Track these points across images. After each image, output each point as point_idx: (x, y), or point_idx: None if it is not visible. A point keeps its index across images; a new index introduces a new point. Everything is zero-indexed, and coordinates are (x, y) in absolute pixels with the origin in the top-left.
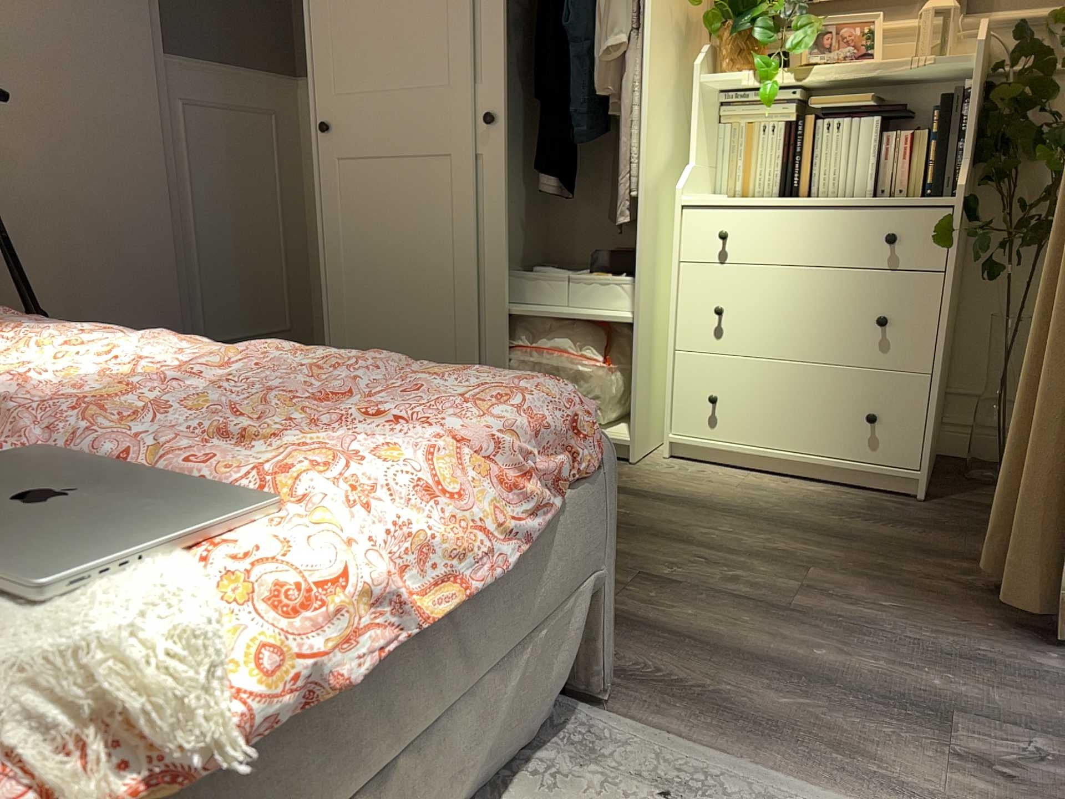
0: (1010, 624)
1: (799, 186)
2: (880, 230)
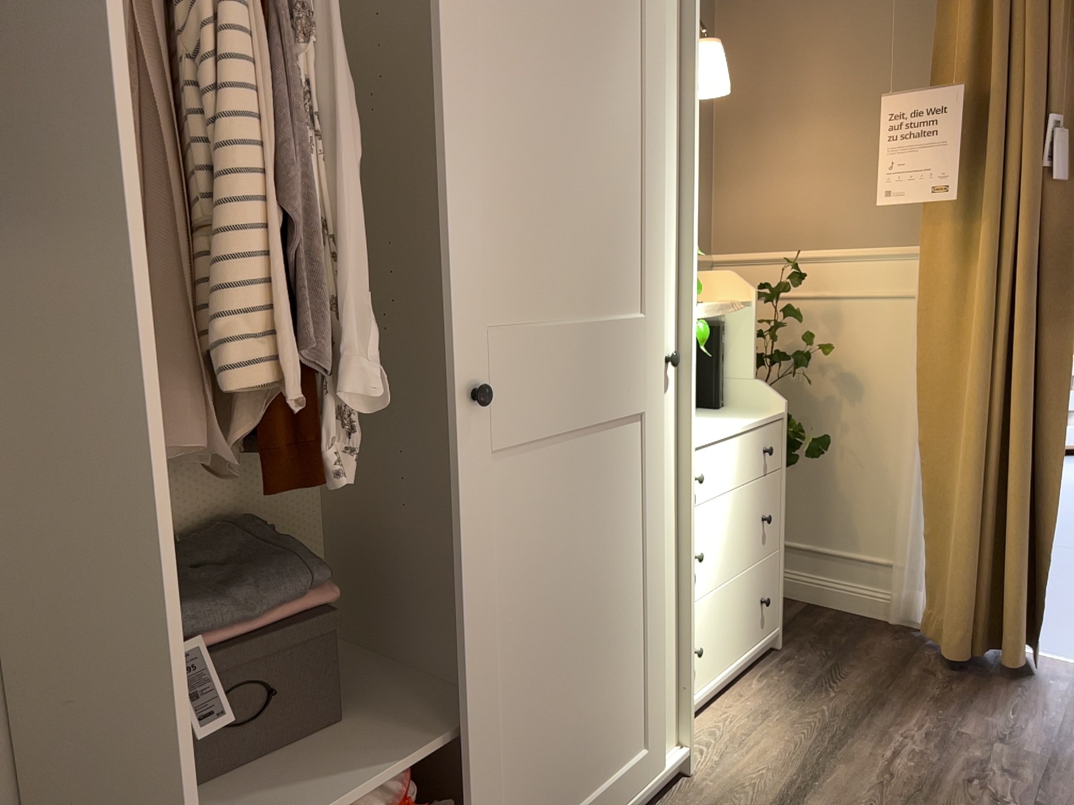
0: (999, 681)
1: None
2: (761, 444)
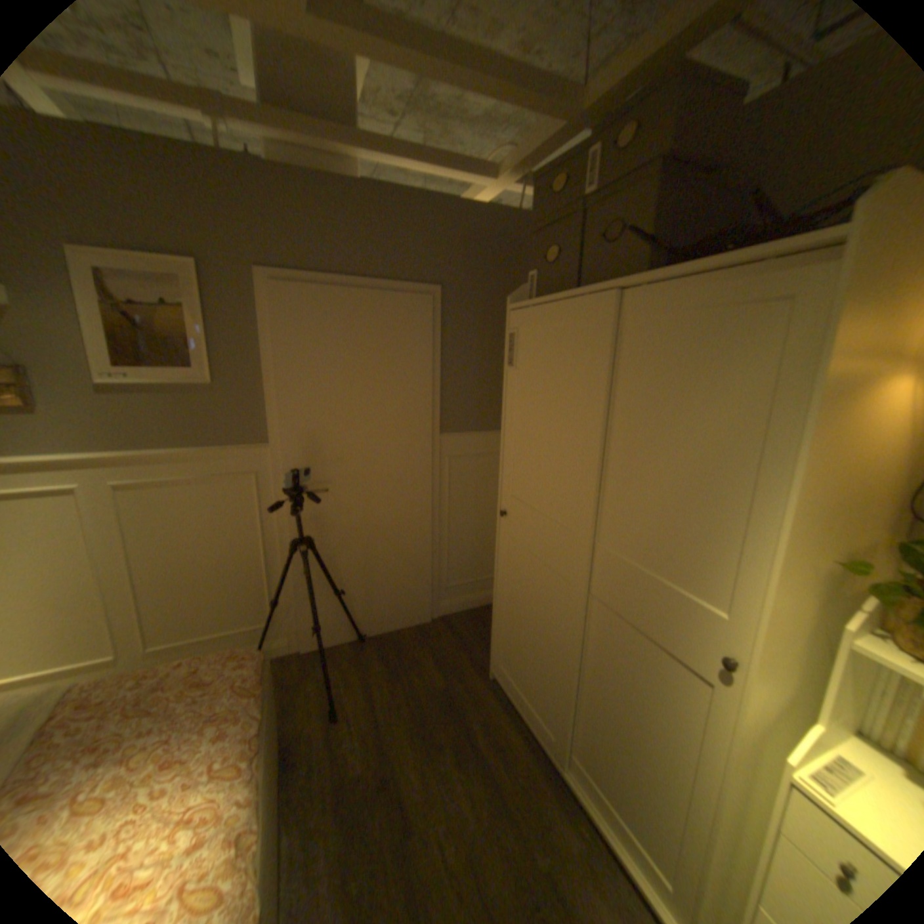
0: None
1: None
2: None
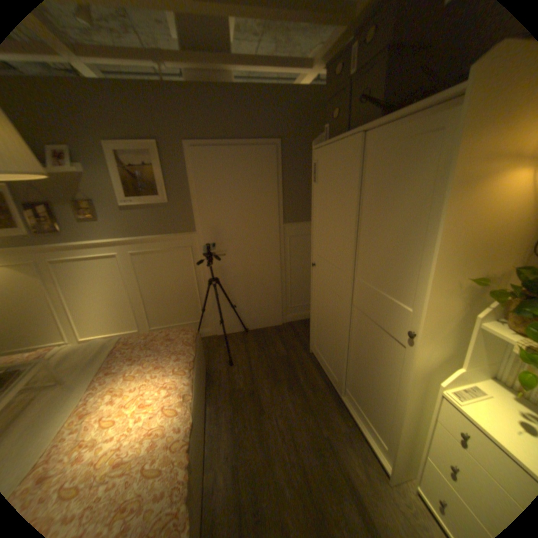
0: None
1: None
2: None
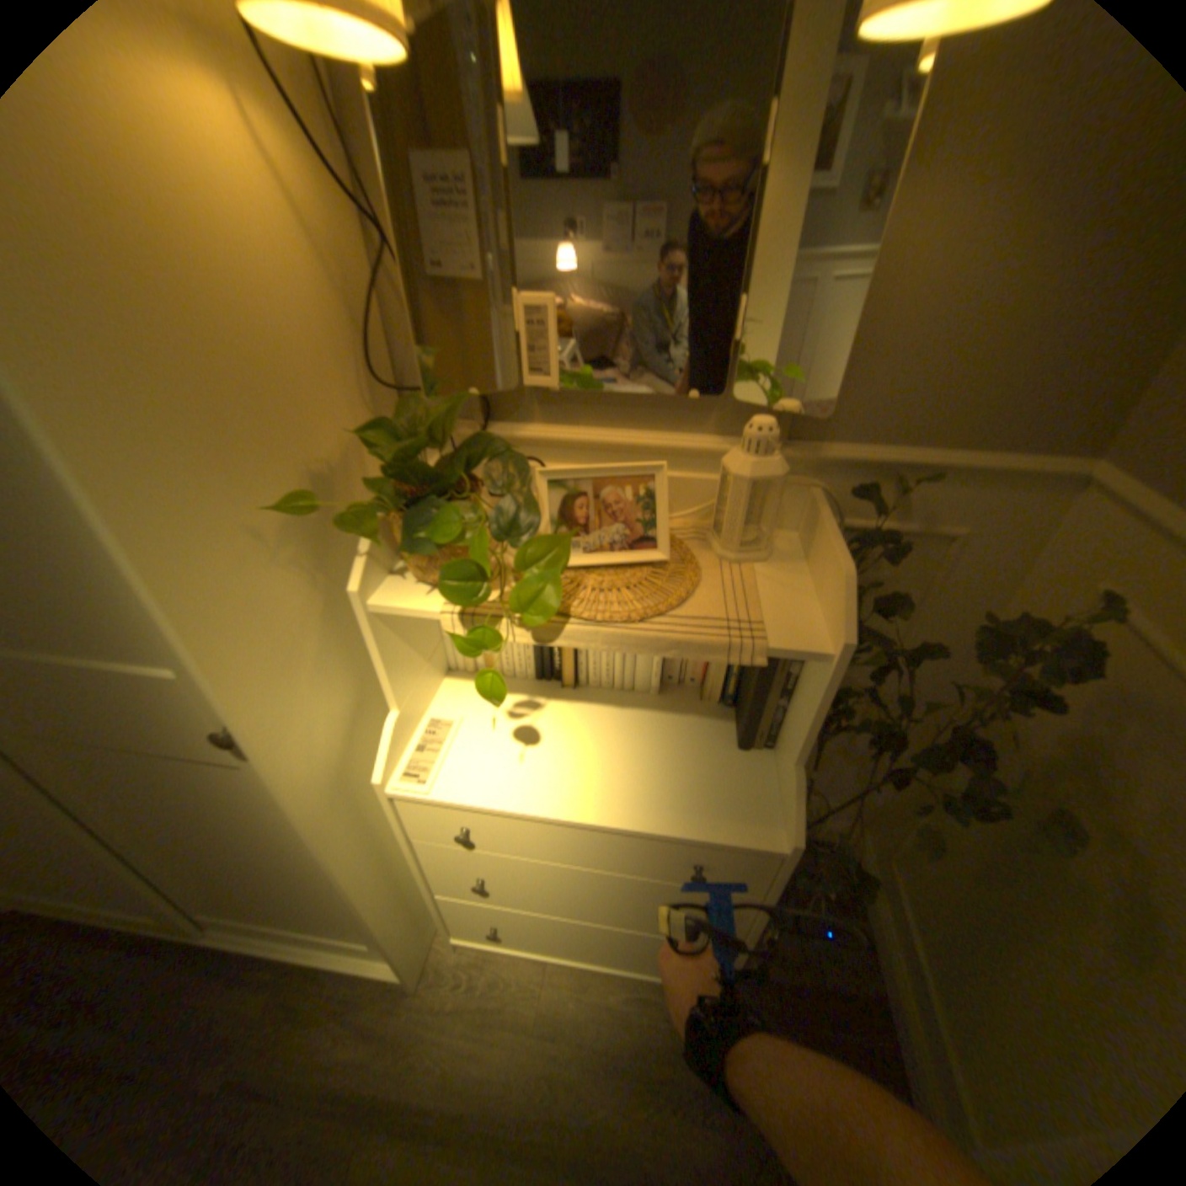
0: None
1: (559, 677)
2: (679, 860)
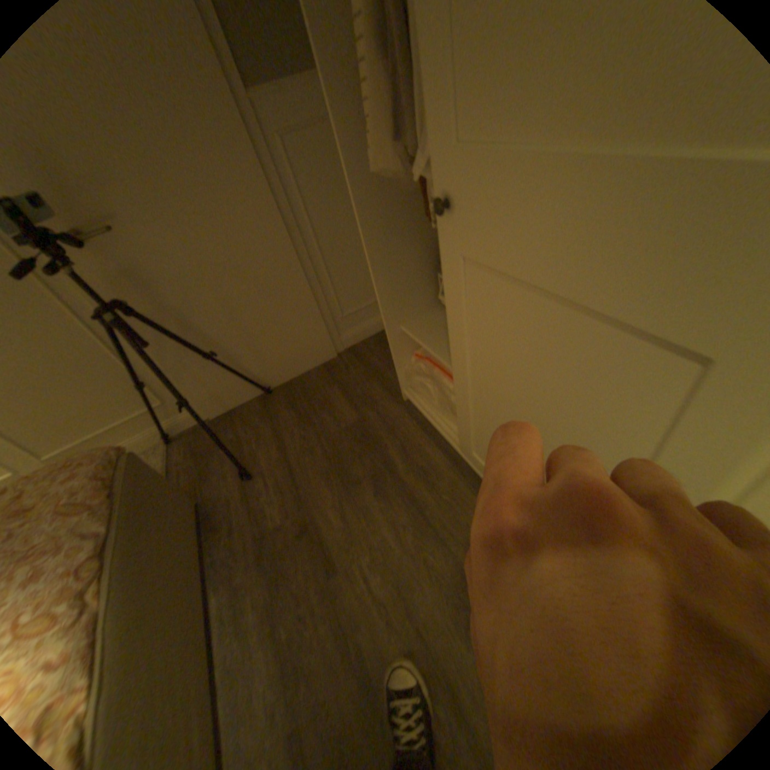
0: None
1: None
2: None
